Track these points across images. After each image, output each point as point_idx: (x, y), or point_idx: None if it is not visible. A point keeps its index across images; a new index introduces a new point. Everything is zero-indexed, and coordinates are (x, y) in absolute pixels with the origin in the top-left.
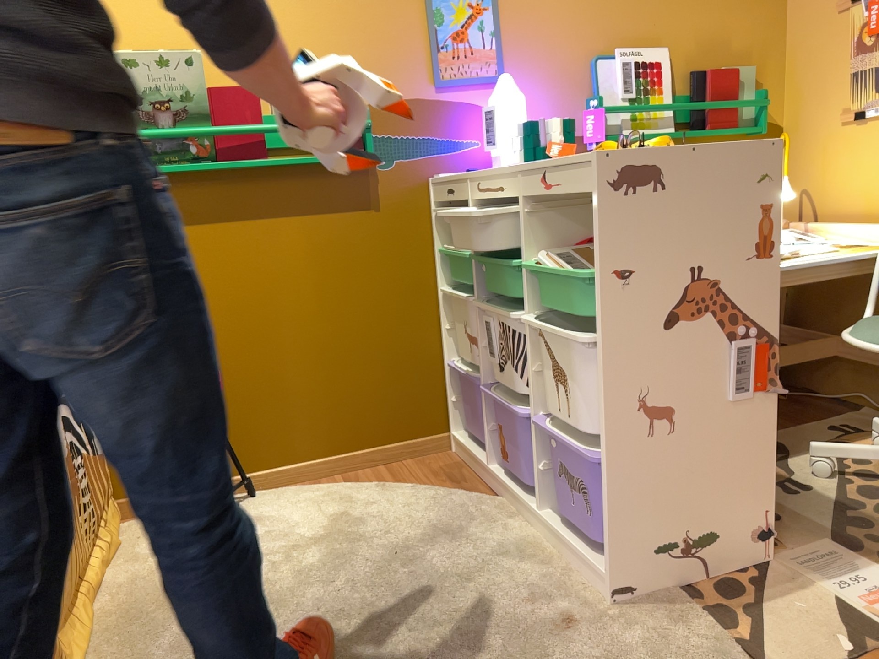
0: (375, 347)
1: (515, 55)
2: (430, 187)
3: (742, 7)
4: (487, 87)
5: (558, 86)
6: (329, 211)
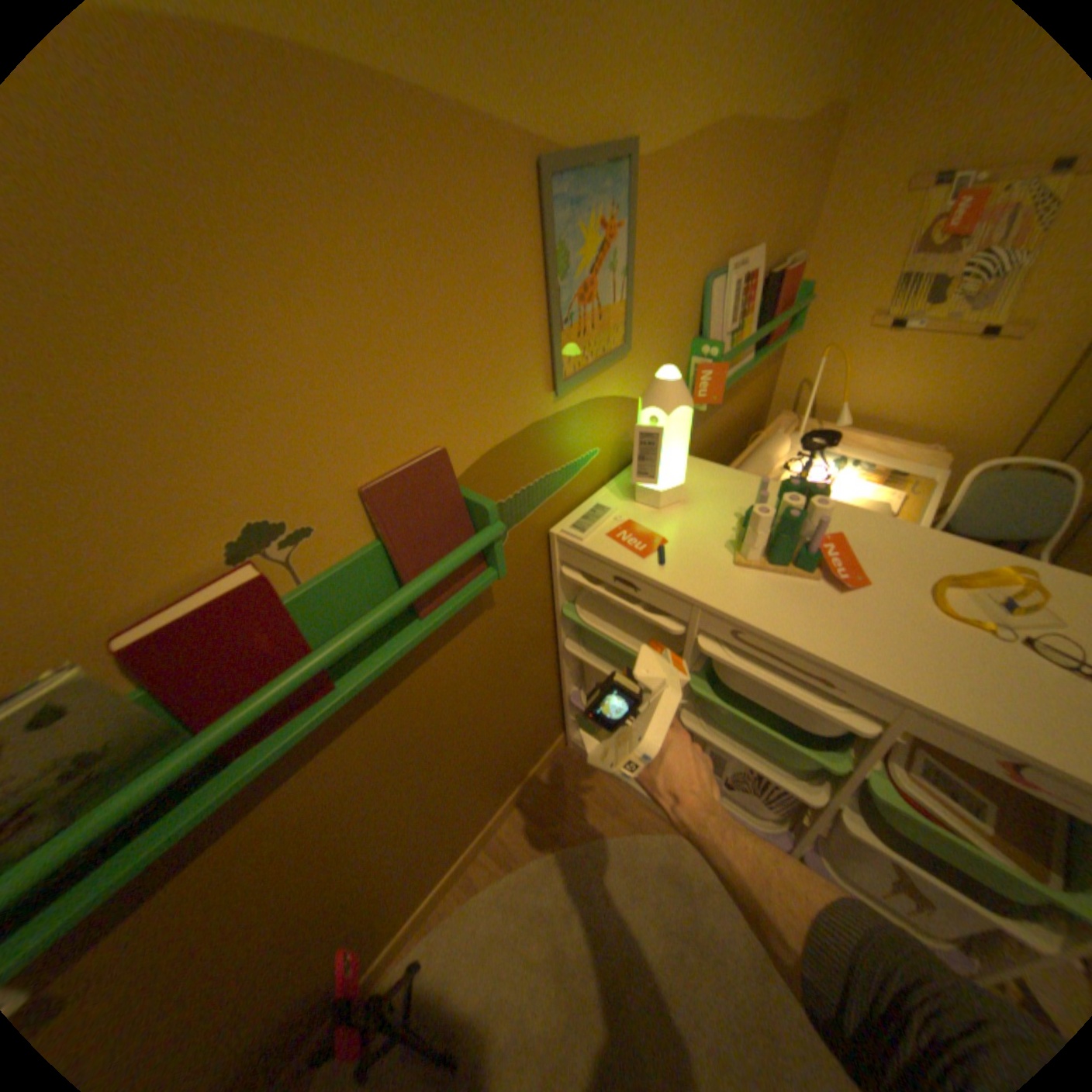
0: (501, 734)
1: (643, 296)
2: (553, 541)
3: (815, 162)
4: (612, 364)
5: (674, 328)
6: (434, 653)
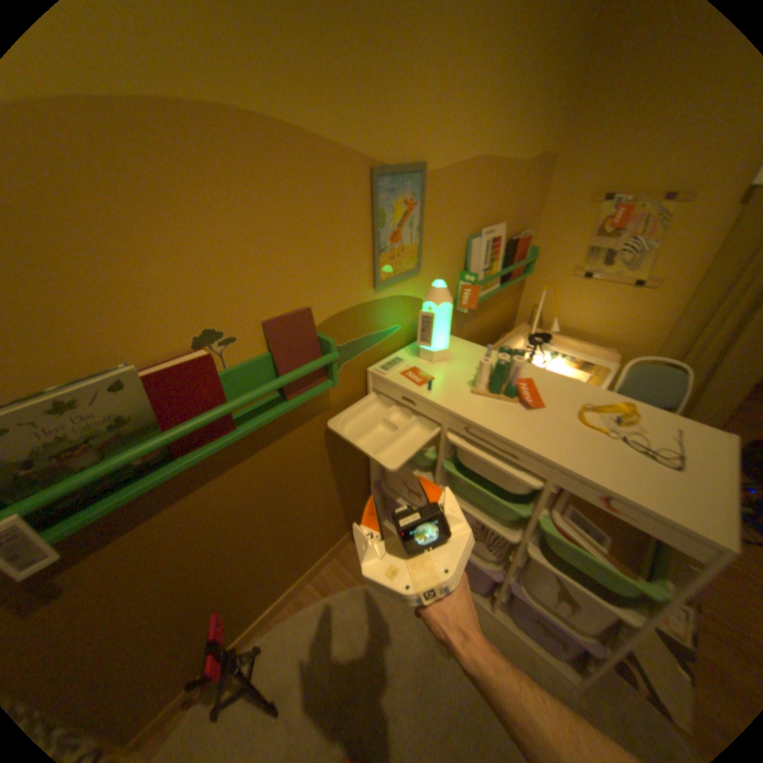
0: (329, 499)
1: (429, 243)
2: (369, 376)
3: (537, 182)
4: (410, 278)
5: (448, 263)
6: (292, 430)
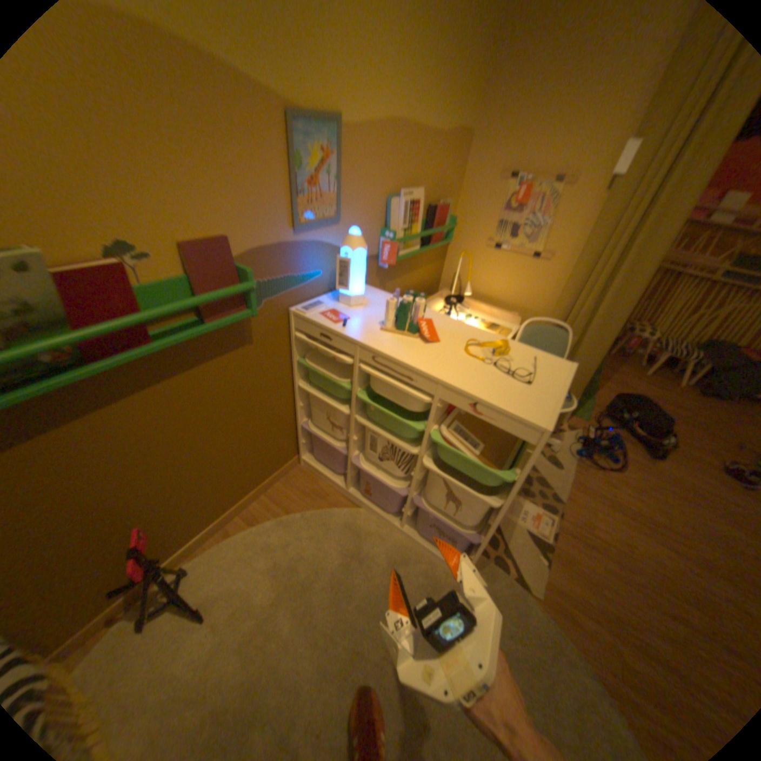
0: (255, 436)
1: (347, 196)
2: (291, 317)
3: (454, 156)
4: (329, 227)
5: (368, 220)
6: (214, 360)
